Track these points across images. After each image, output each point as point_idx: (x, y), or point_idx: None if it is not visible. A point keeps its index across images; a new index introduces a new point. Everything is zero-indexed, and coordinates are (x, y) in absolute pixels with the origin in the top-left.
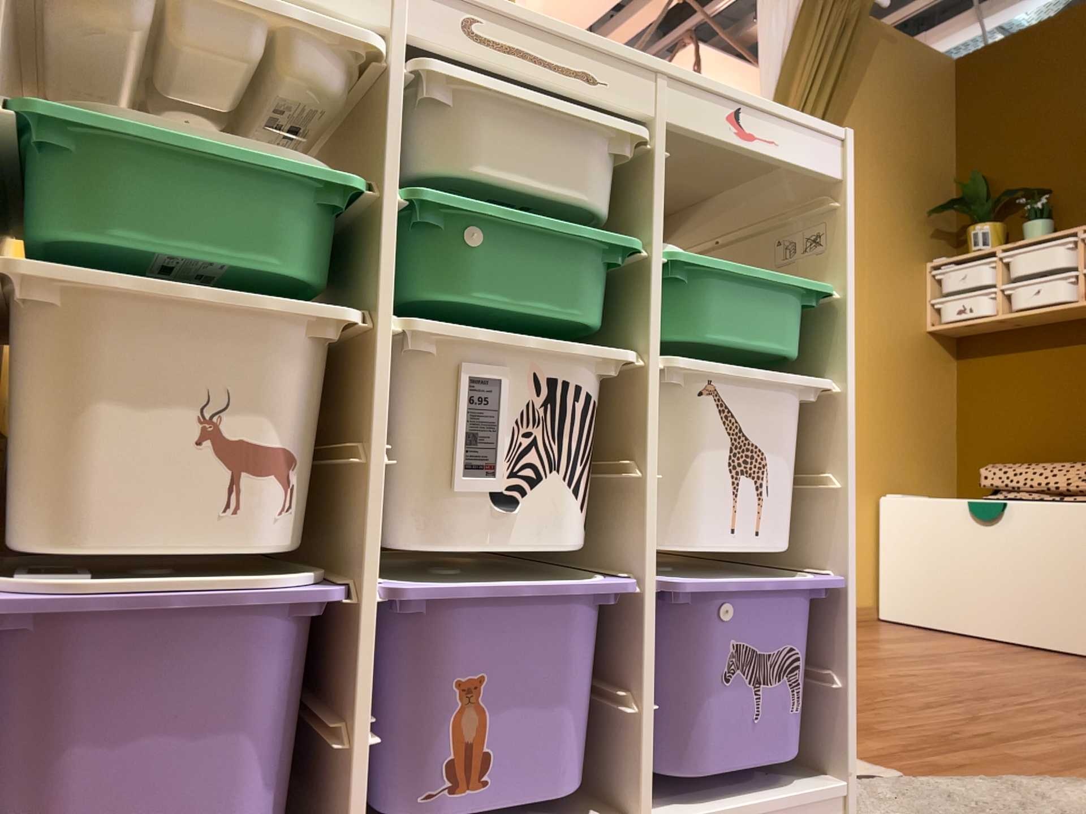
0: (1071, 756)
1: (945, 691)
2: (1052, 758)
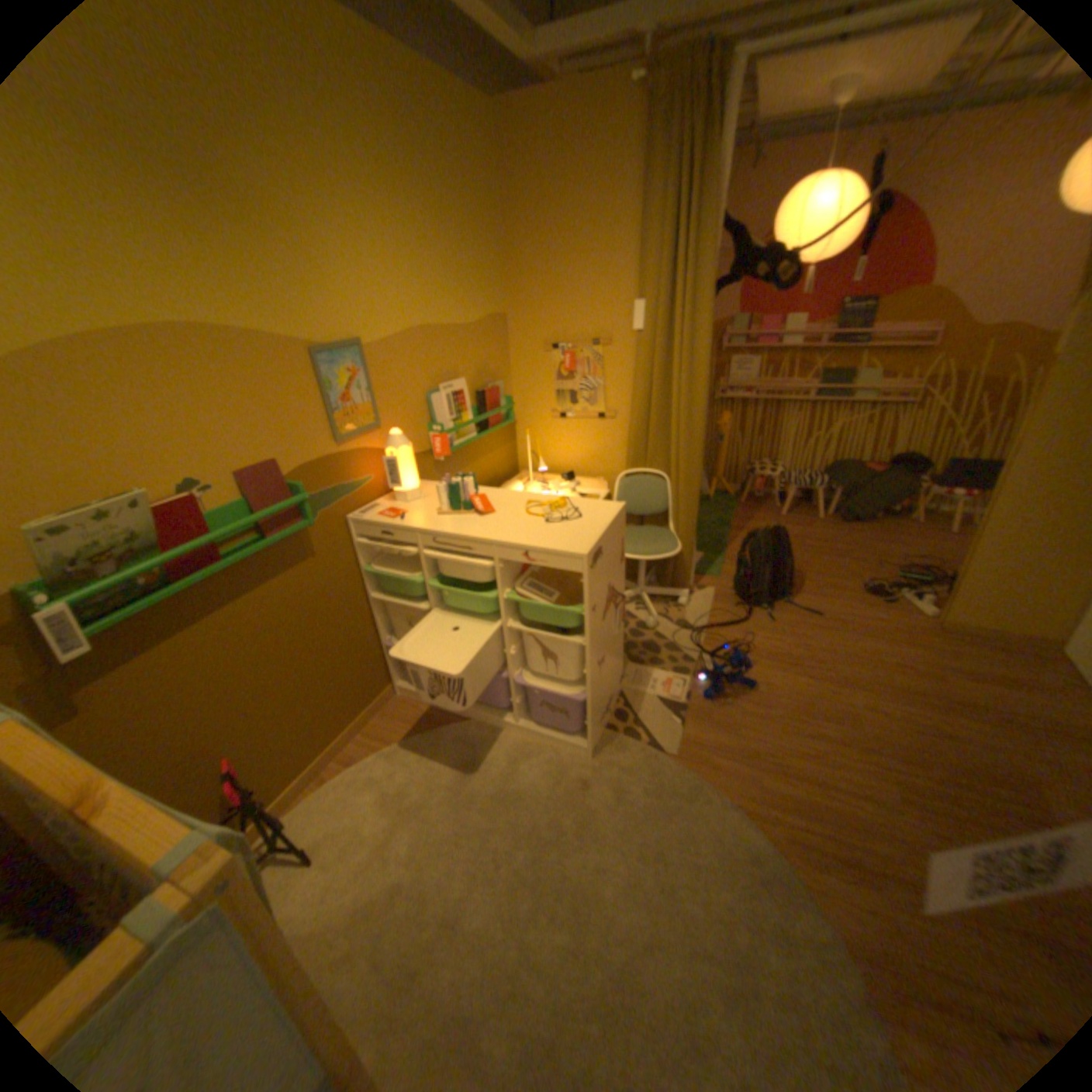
0: (787, 811)
1: (859, 742)
2: (772, 804)
